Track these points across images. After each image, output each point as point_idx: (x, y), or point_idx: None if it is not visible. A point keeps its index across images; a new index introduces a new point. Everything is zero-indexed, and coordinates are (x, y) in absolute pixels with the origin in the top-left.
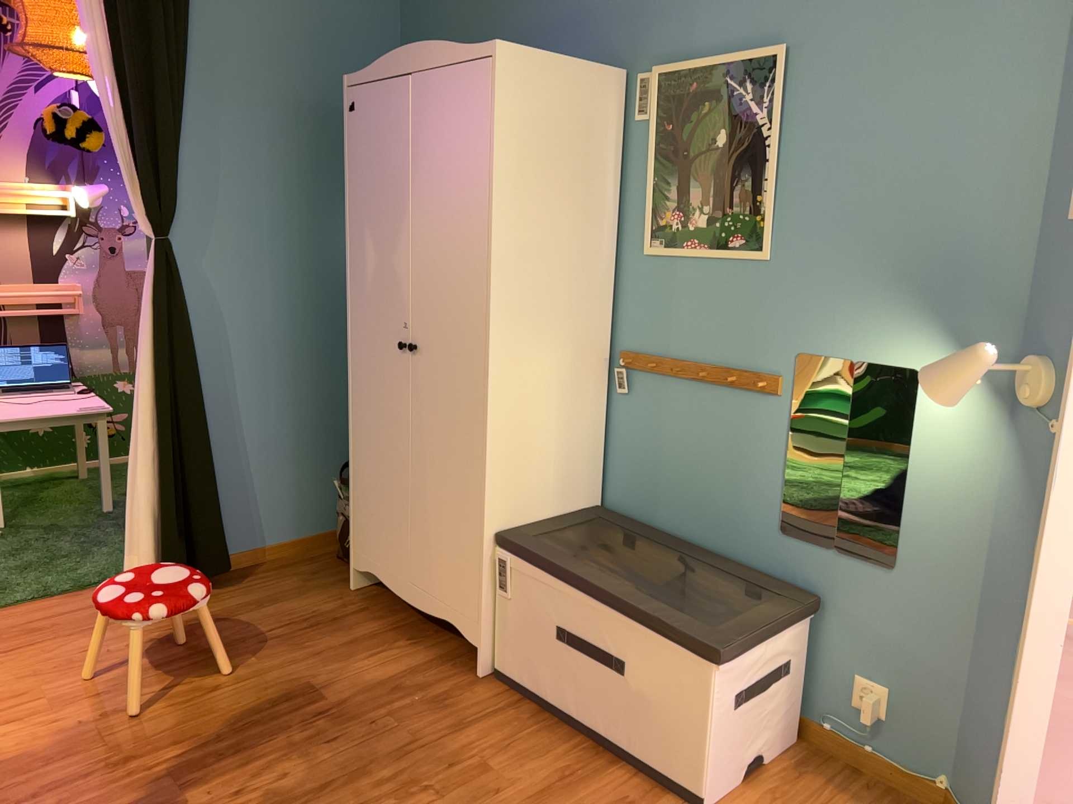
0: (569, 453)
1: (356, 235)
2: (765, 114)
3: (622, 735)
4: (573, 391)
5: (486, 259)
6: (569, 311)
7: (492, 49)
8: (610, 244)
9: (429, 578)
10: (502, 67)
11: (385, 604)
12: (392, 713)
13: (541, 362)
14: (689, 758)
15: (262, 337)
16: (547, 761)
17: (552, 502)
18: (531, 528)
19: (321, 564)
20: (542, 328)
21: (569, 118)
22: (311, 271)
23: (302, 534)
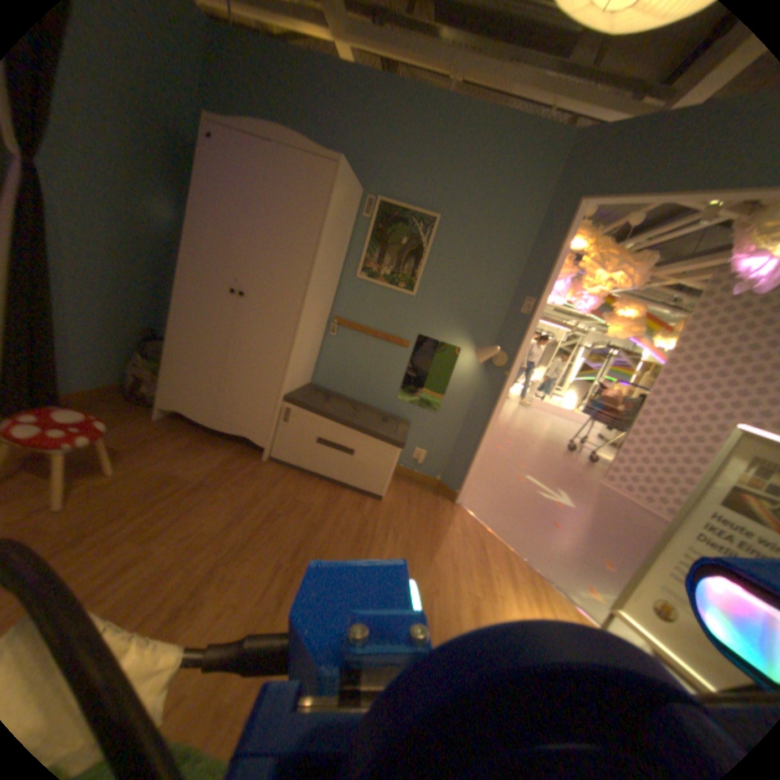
0: (310, 360)
1: (198, 219)
2: (426, 239)
3: (345, 478)
4: (317, 333)
5: (312, 265)
6: (325, 296)
7: (338, 160)
8: (340, 269)
9: (224, 416)
10: (340, 171)
11: (184, 430)
12: (235, 484)
13: (314, 318)
14: (379, 483)
15: (88, 259)
16: (319, 493)
17: (300, 382)
18: (296, 394)
19: (121, 407)
20: (318, 303)
21: (347, 206)
22: (126, 223)
23: (98, 389)
